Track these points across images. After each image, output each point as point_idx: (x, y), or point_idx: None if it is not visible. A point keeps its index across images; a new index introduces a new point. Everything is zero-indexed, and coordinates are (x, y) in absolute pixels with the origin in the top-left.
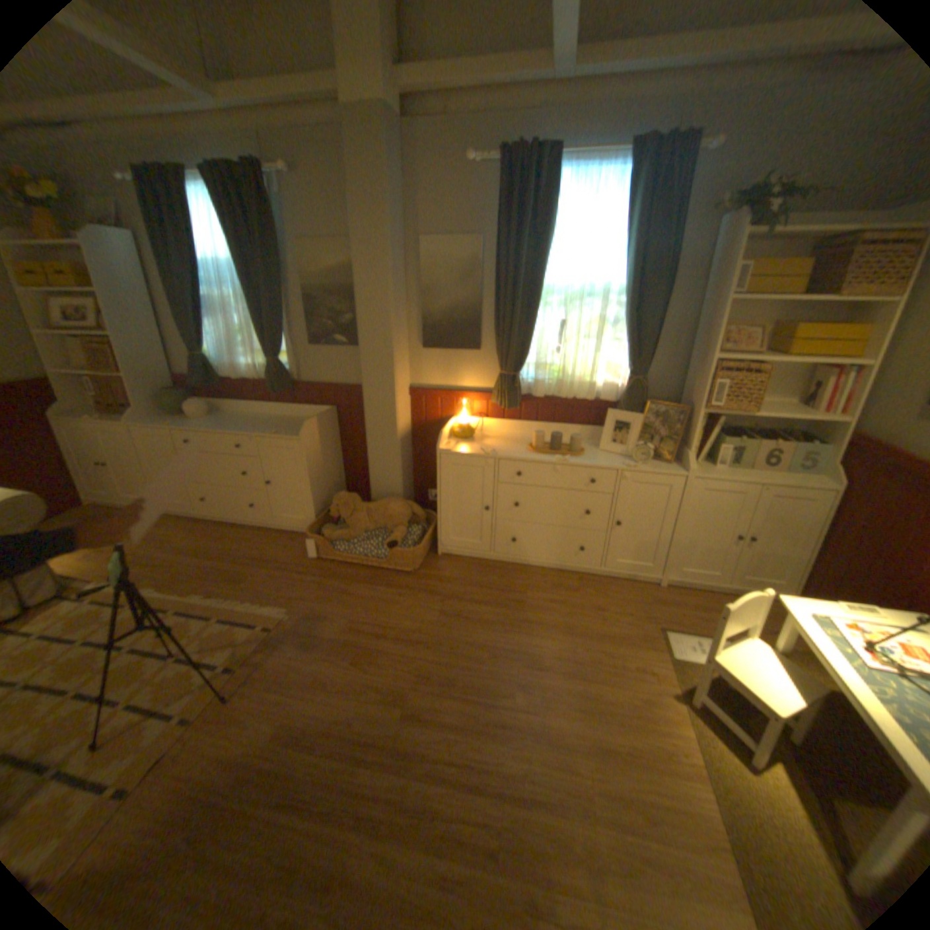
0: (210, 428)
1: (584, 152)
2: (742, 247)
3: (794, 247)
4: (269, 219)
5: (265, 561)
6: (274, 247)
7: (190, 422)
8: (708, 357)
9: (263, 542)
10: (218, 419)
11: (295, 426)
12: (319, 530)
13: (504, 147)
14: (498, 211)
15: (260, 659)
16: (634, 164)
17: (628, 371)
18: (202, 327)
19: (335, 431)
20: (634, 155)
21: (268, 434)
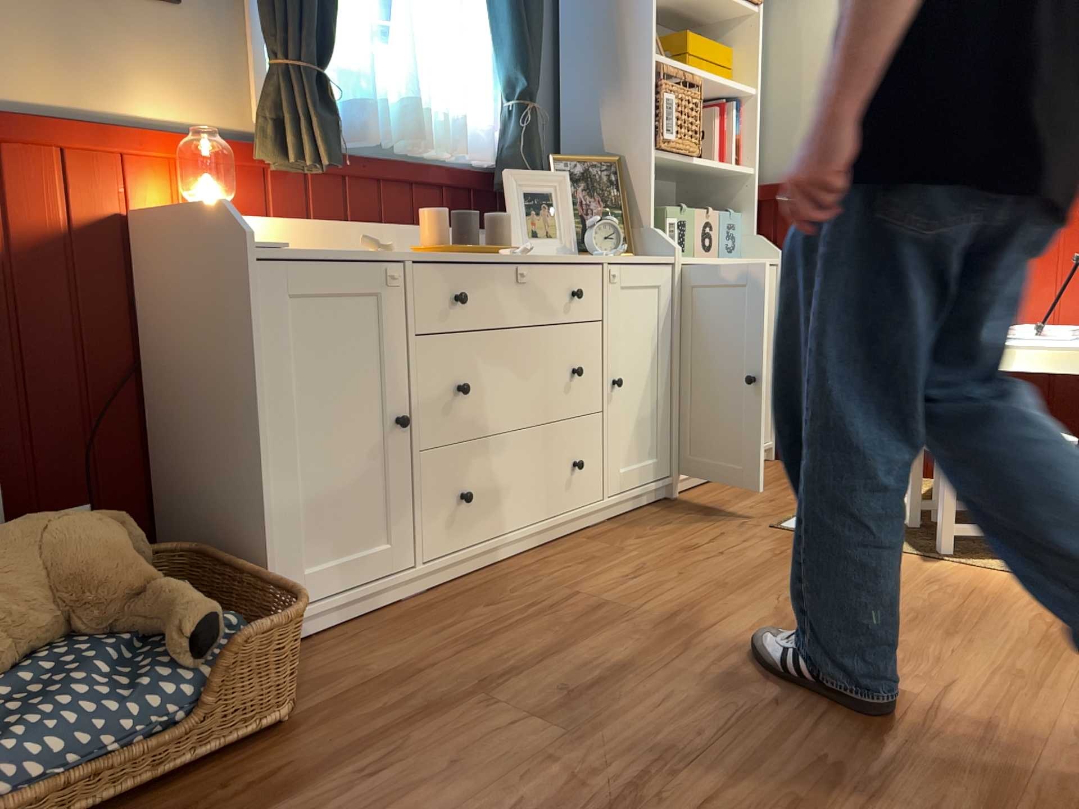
0: None
1: None
2: None
3: None
4: None
5: None
6: None
7: None
8: (633, 61)
9: None
10: None
11: None
12: None
13: None
14: None
15: None
16: None
17: (506, 97)
18: None
19: None
20: None
21: None
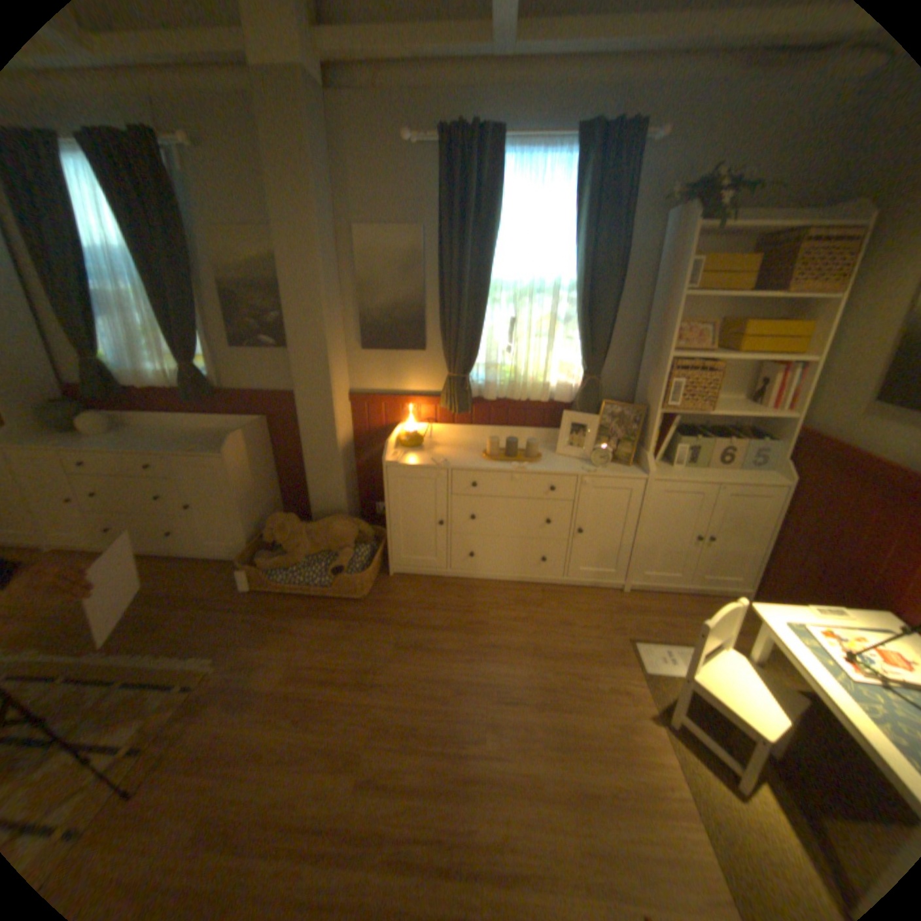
0: (109, 447)
1: (528, 136)
2: (695, 241)
3: (738, 243)
4: (171, 201)
5: (185, 600)
6: (178, 234)
7: (83, 440)
8: (663, 355)
9: (183, 576)
10: (120, 435)
11: (216, 440)
12: (250, 559)
13: (442, 127)
14: (438, 199)
15: (177, 730)
16: (580, 153)
17: (582, 371)
18: (94, 328)
19: (265, 443)
20: (580, 143)
21: (182, 452)
